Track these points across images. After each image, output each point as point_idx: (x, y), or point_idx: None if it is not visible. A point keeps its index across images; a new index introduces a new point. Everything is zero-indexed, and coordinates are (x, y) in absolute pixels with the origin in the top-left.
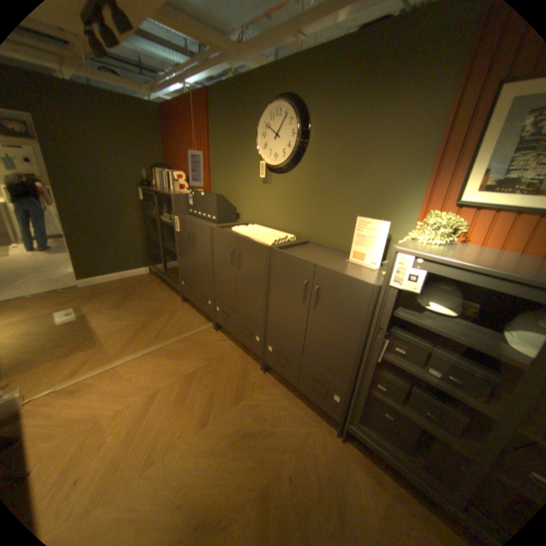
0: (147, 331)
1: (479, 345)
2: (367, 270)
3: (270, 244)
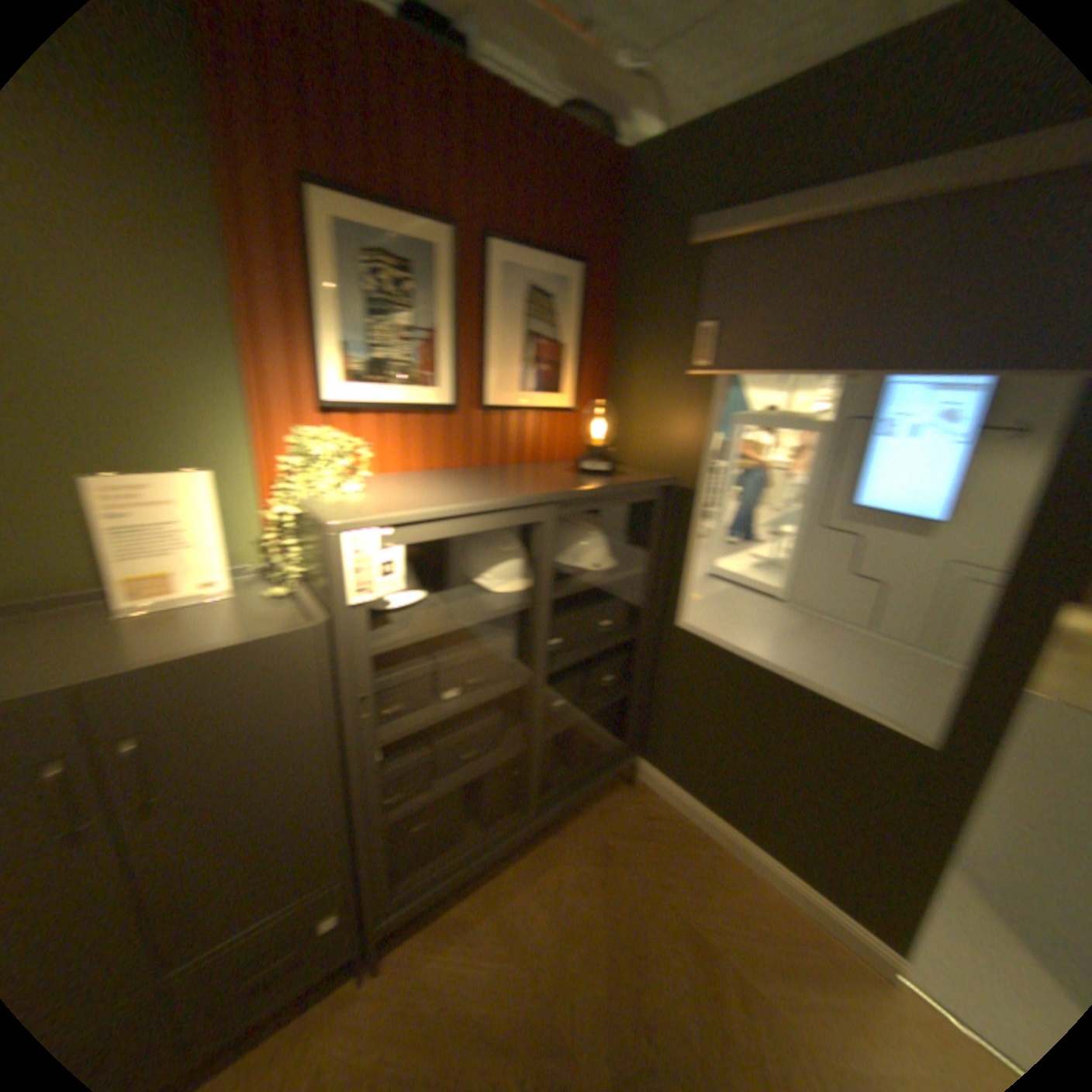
0: None
1: (483, 611)
2: (201, 607)
3: None
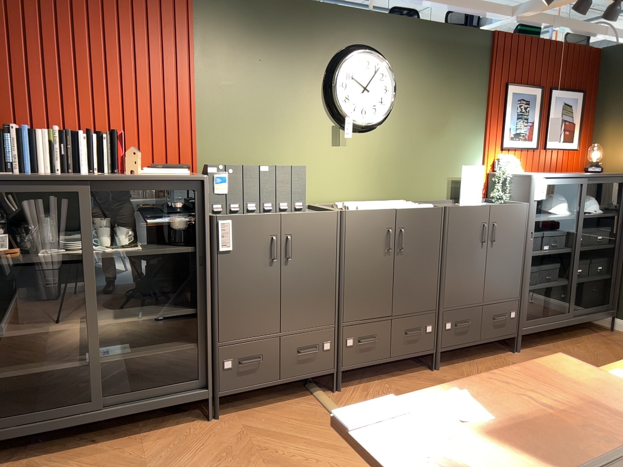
0: (311, 463)
1: (561, 217)
2: (480, 206)
3: (431, 206)
